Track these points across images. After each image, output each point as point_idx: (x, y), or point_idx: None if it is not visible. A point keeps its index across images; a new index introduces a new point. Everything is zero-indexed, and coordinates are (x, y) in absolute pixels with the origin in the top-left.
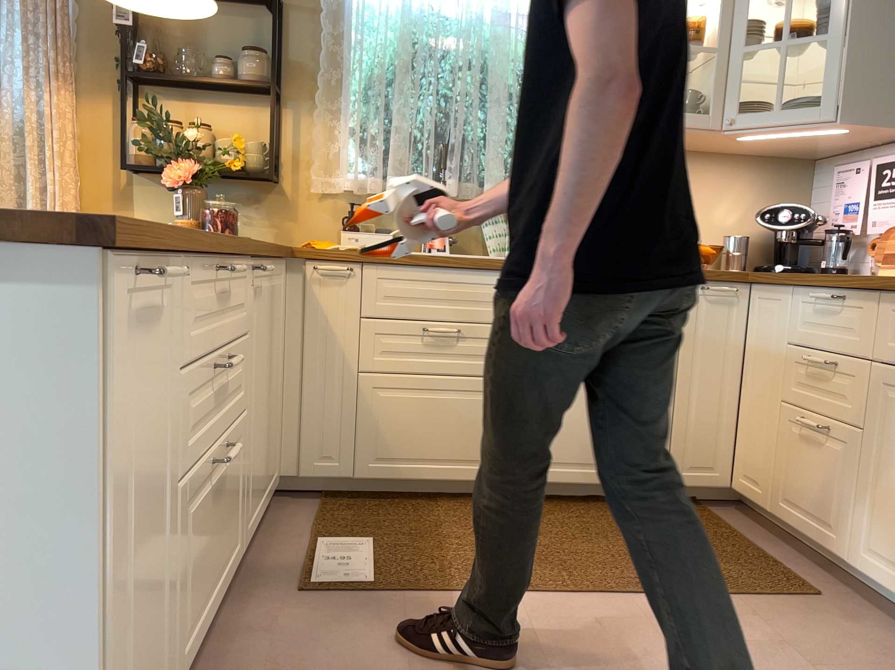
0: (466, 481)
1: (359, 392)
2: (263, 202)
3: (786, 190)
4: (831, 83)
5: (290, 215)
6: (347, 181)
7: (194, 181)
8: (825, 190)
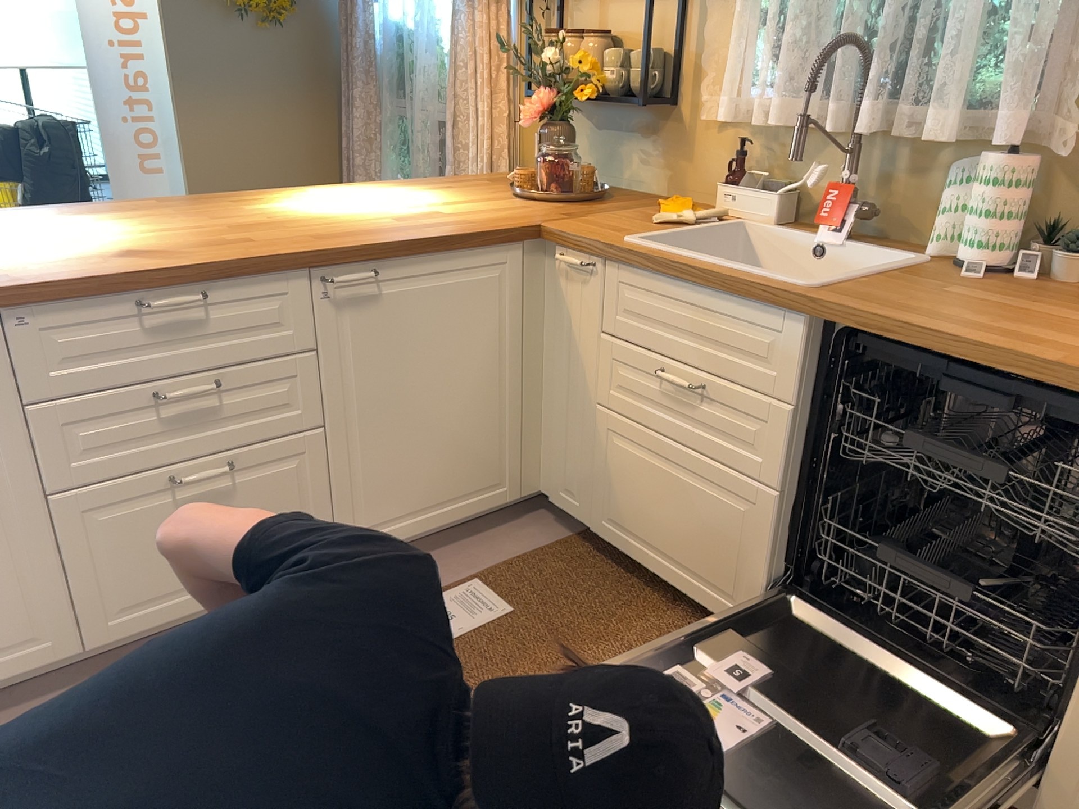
0: (700, 603)
1: (598, 427)
2: (657, 134)
3: None
4: None
5: (683, 154)
6: (721, 109)
7: (553, 114)
8: None
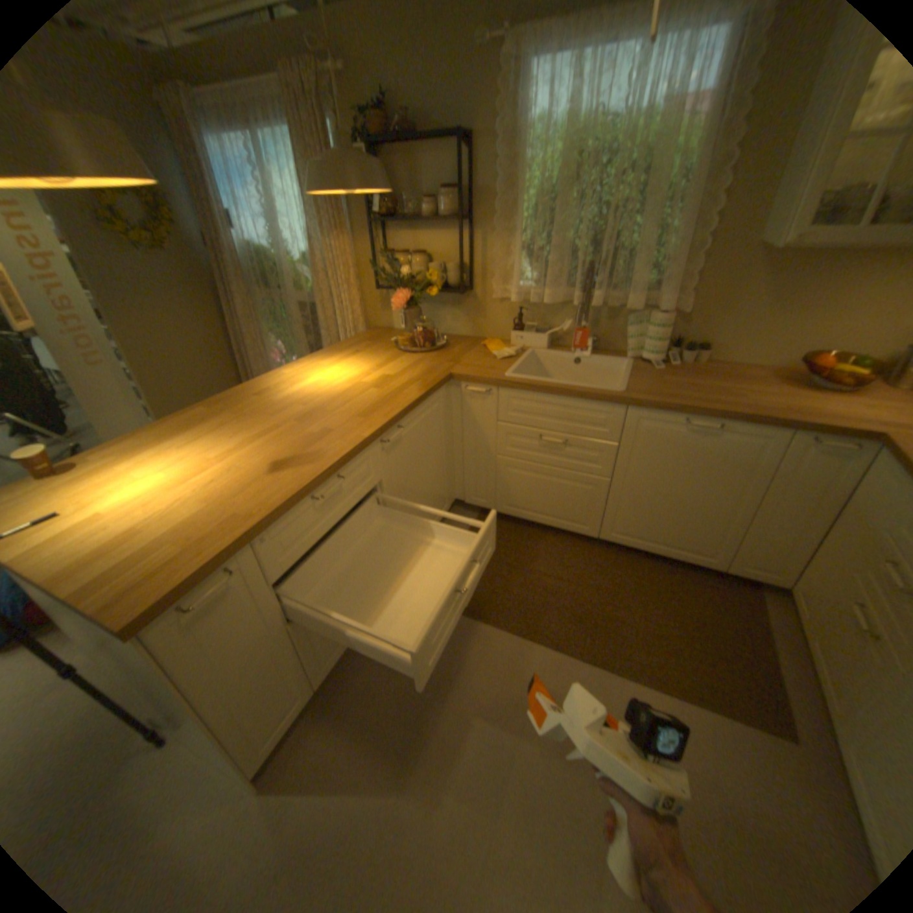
0: (565, 530)
1: (497, 466)
2: (461, 304)
3: None
4: None
5: (479, 314)
6: (513, 295)
7: (409, 302)
8: None
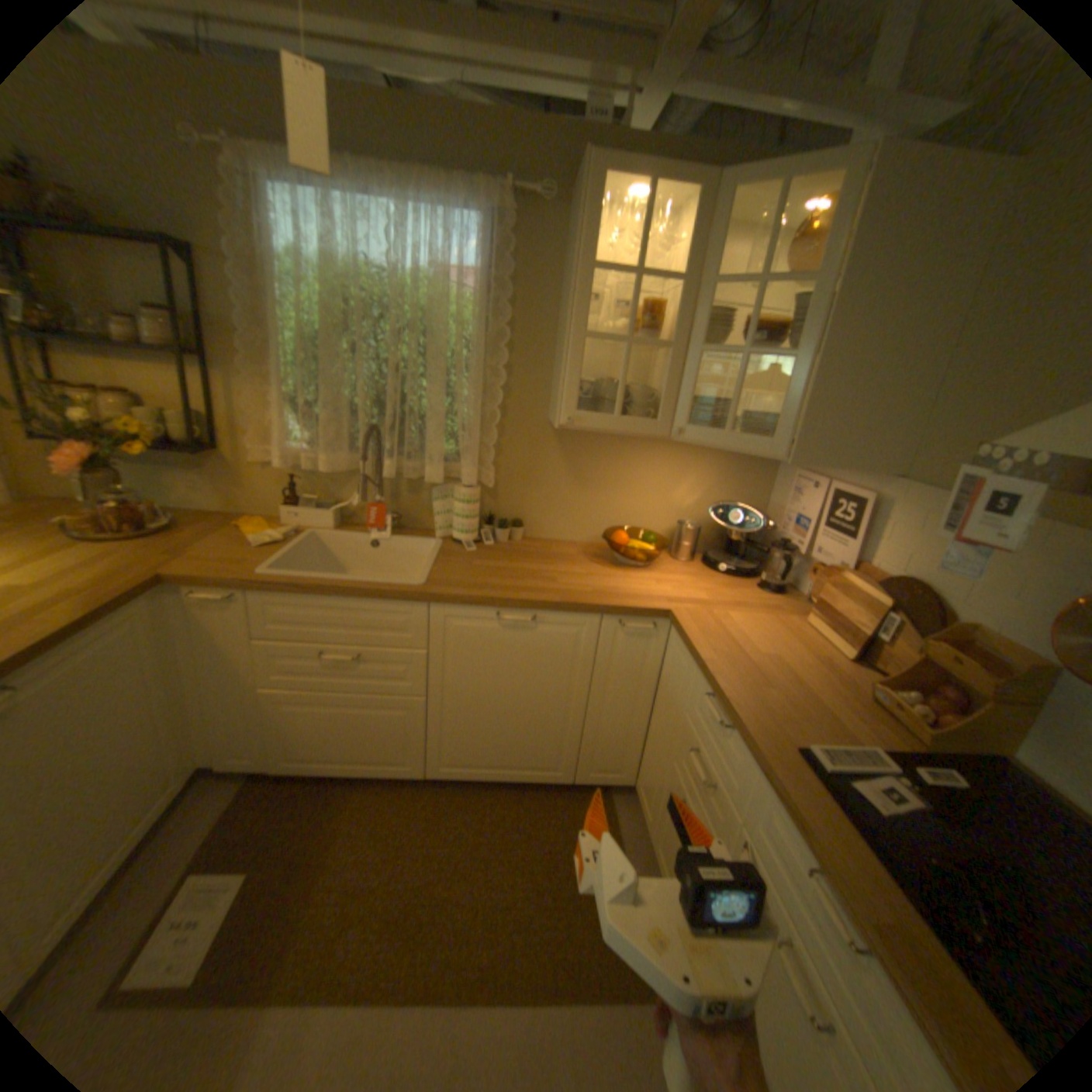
0: (378, 778)
1: (260, 706)
2: (200, 467)
3: (748, 475)
4: (790, 414)
5: (232, 482)
6: (275, 459)
7: (91, 461)
8: (787, 482)
